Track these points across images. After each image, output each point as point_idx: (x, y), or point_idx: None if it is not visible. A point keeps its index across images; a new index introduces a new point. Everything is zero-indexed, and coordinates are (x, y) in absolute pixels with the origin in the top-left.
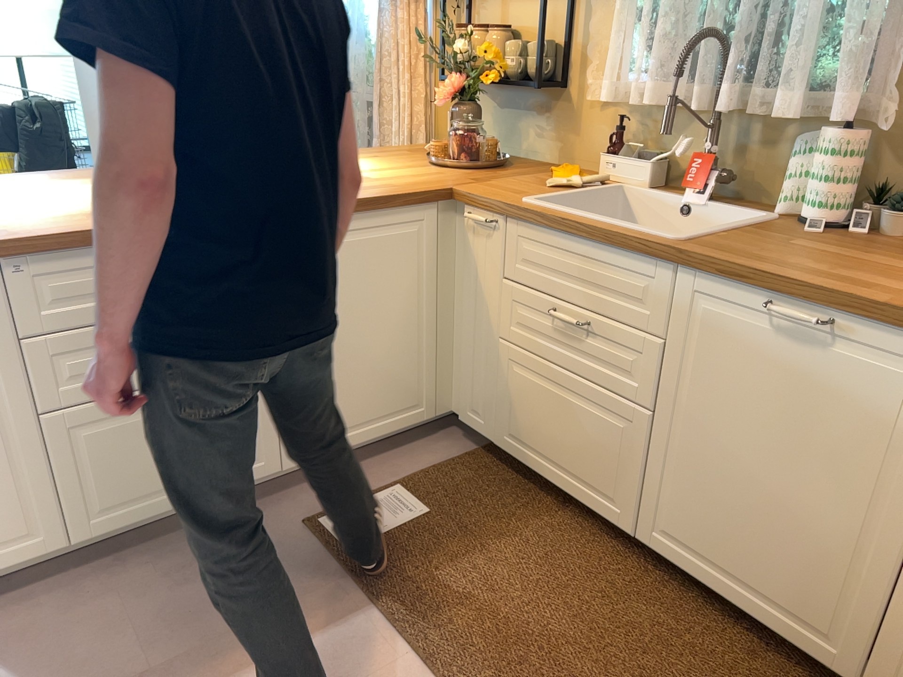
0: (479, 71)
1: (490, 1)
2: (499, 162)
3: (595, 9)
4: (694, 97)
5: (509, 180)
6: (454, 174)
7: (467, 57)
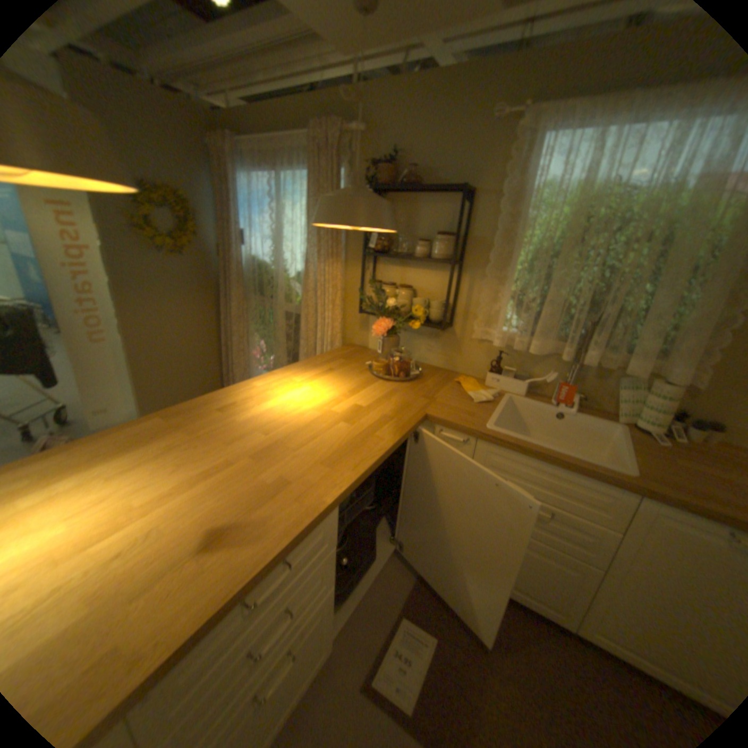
0: (405, 318)
1: (392, 265)
2: (419, 373)
3: (484, 287)
4: (568, 351)
5: (444, 395)
6: (405, 391)
7: (393, 307)
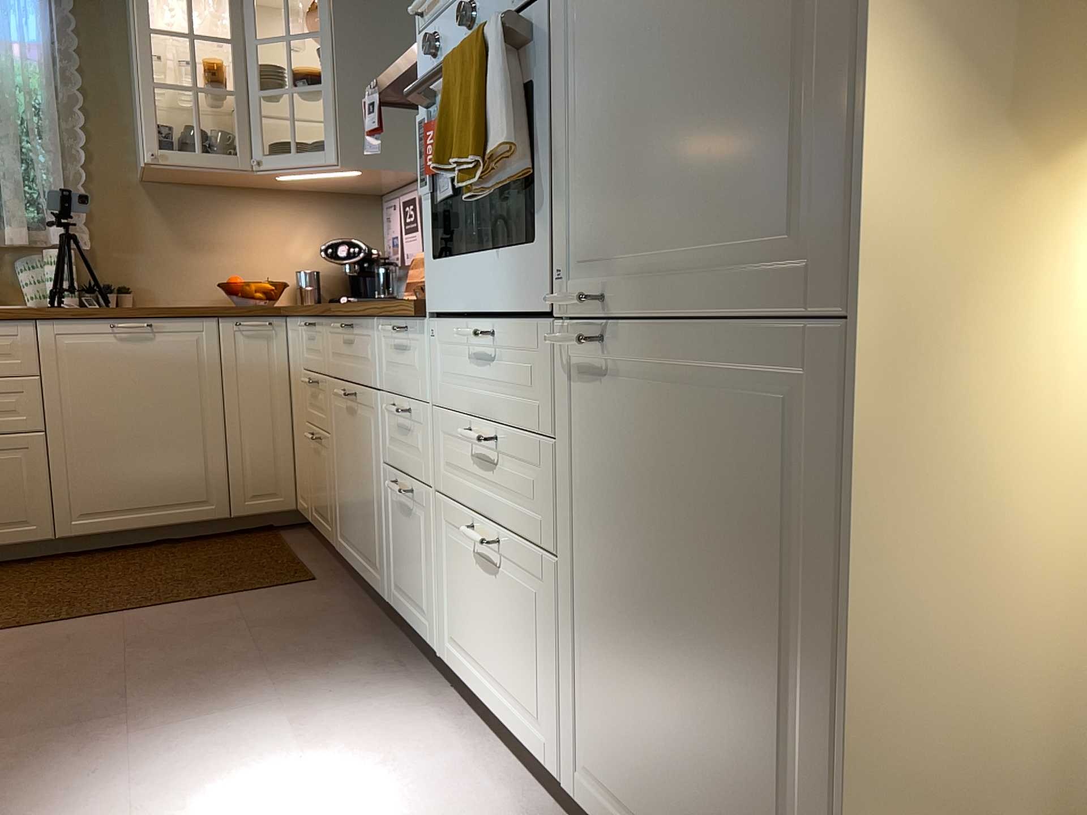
0: None
1: None
2: None
3: None
4: None
5: None
6: None
7: None
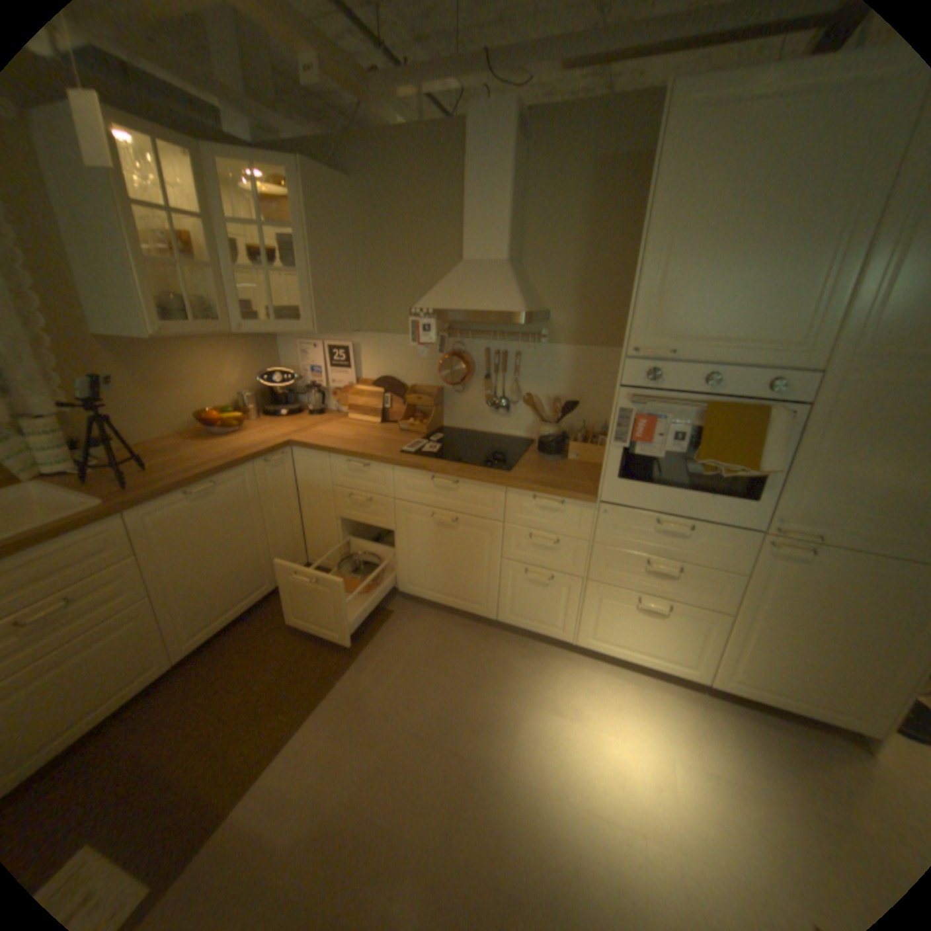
0: None
1: None
2: None
3: None
4: None
5: None
6: None
7: None
